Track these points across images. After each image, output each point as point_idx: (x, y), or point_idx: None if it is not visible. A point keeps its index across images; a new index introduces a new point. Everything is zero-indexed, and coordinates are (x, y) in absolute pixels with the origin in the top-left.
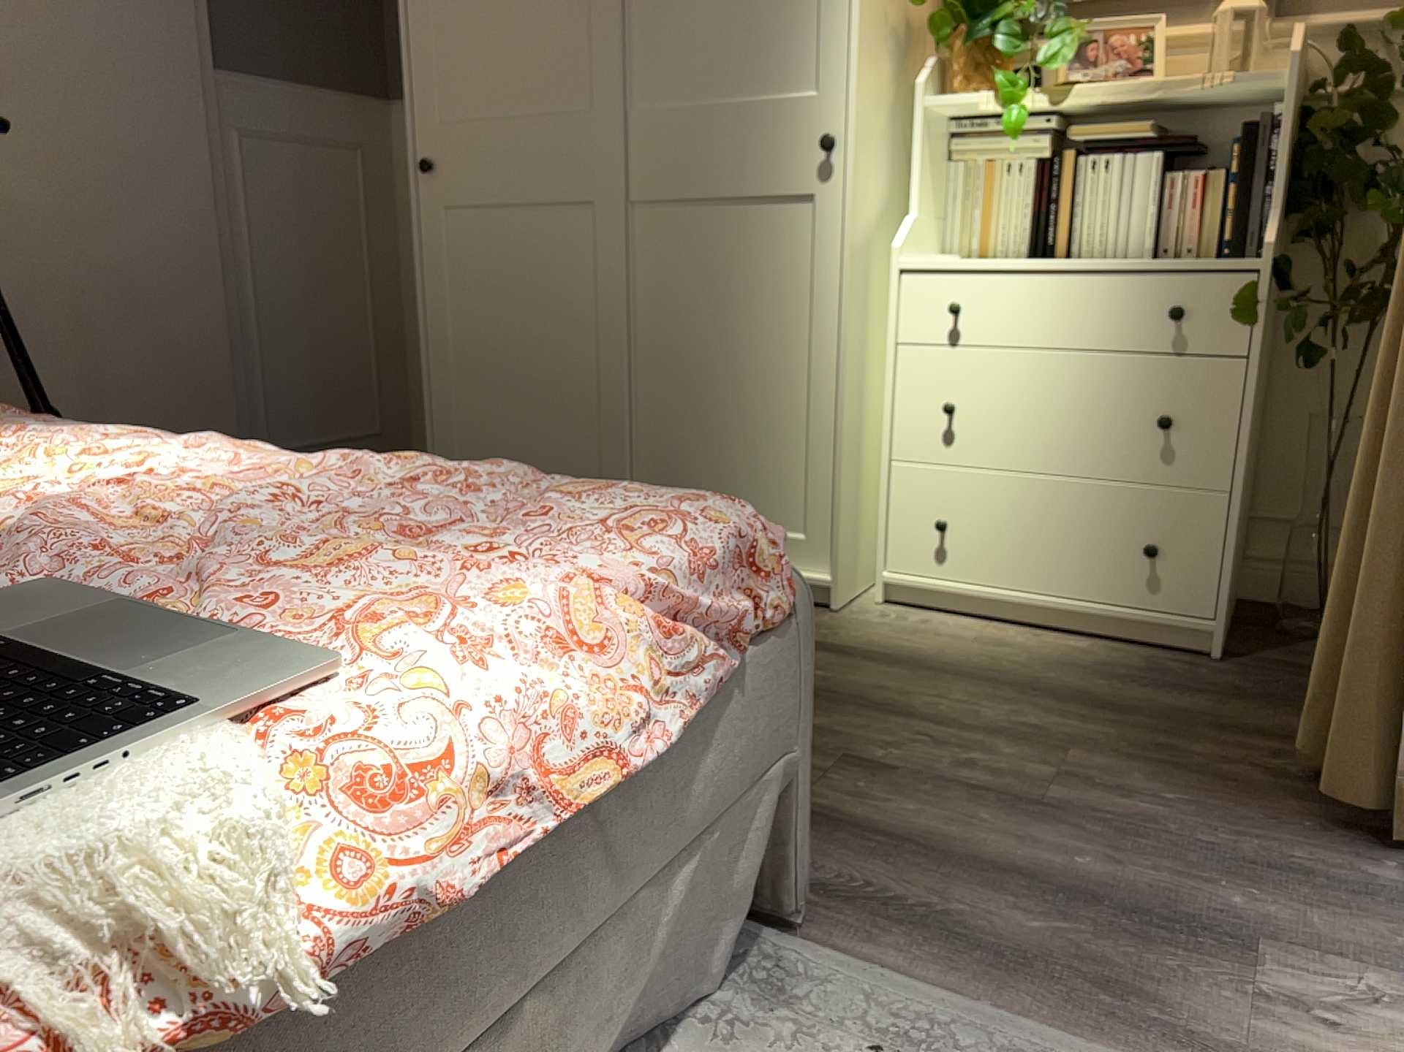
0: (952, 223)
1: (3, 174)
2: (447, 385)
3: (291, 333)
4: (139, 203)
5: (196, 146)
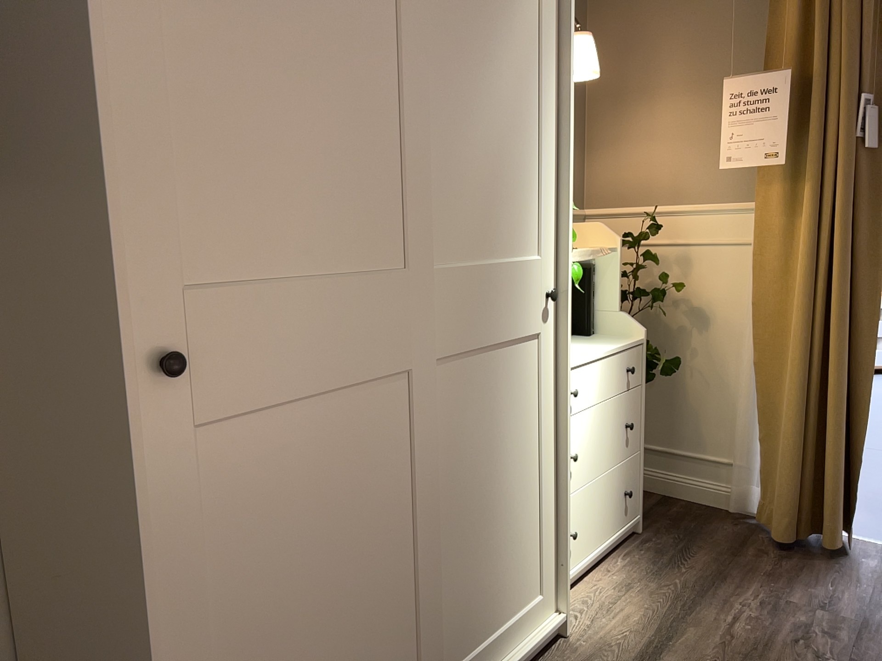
0: None
1: None
2: None
3: None
4: None
5: None
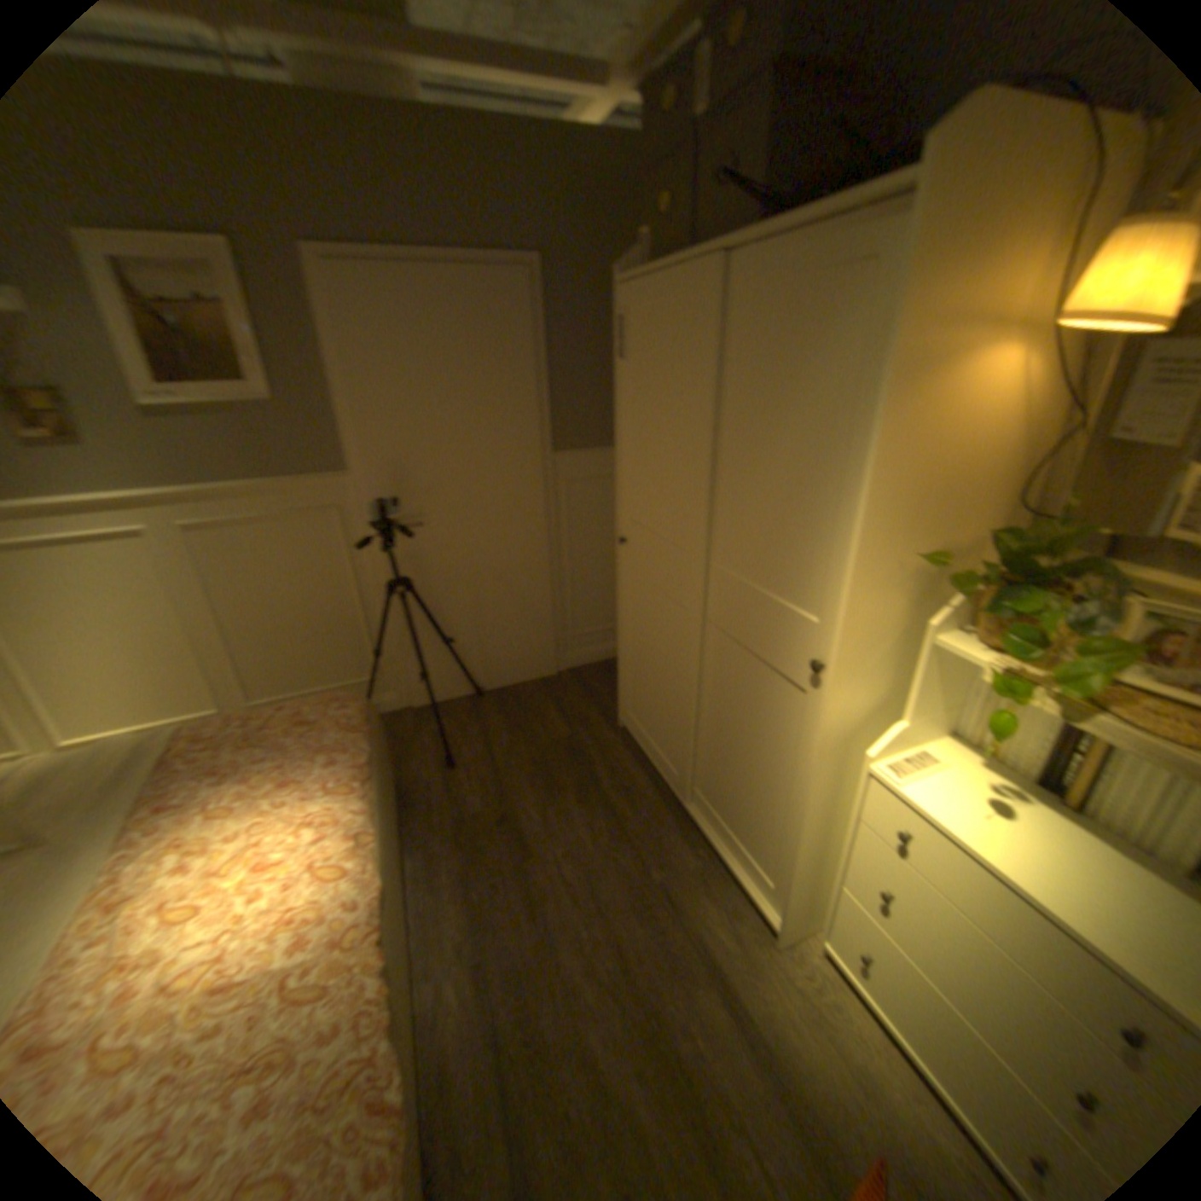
0: (969, 713)
1: (434, 530)
2: (624, 657)
3: (586, 579)
4: (501, 531)
5: (533, 497)
